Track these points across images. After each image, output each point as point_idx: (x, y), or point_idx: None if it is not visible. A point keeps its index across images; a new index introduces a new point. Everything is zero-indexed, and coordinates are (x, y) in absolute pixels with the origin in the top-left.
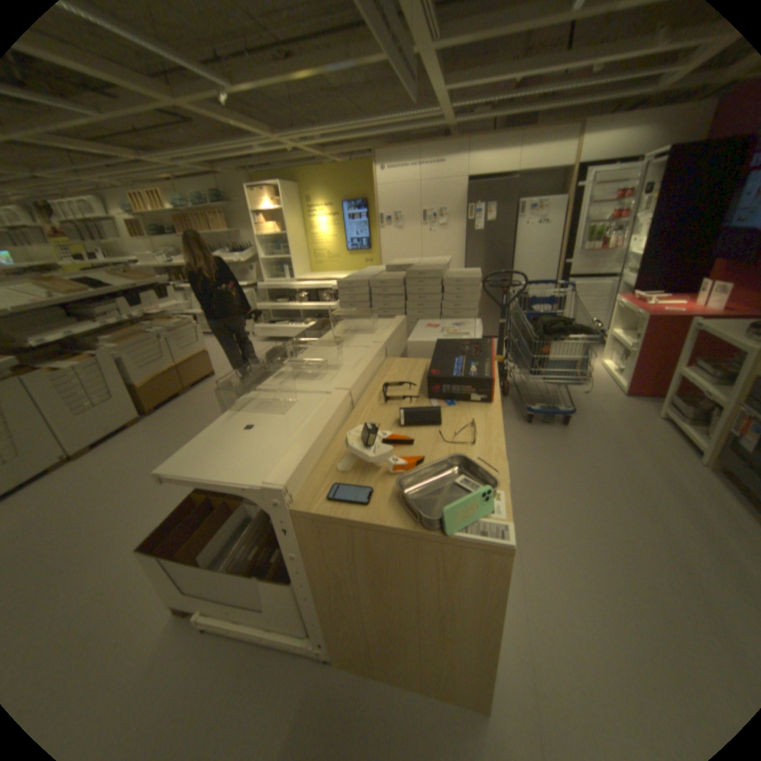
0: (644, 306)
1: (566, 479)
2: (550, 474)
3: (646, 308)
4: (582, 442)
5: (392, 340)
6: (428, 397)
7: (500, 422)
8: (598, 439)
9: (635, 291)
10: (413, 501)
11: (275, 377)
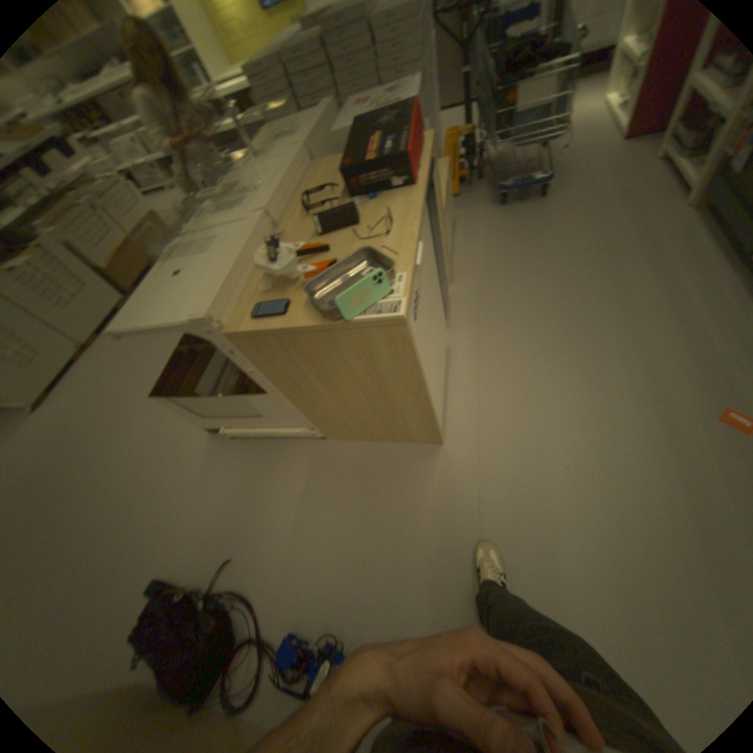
0: None
1: (533, 256)
2: (517, 255)
3: None
4: (558, 212)
5: (318, 135)
6: (352, 195)
7: (421, 203)
8: (577, 204)
9: None
10: (325, 301)
11: (198, 215)
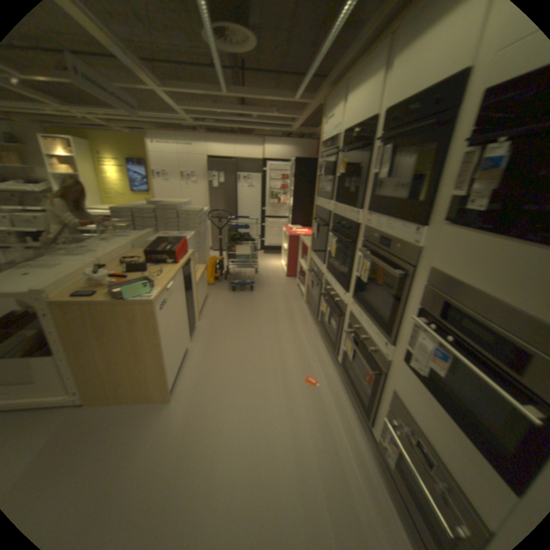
0: (288, 232)
1: (241, 314)
2: (234, 312)
3: (289, 233)
4: (256, 298)
5: (137, 241)
6: (146, 264)
7: (176, 270)
8: (264, 296)
9: (290, 226)
10: (114, 295)
11: (48, 257)
